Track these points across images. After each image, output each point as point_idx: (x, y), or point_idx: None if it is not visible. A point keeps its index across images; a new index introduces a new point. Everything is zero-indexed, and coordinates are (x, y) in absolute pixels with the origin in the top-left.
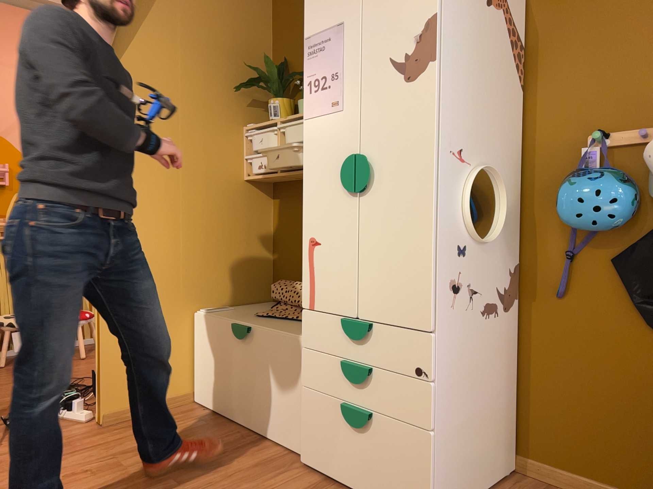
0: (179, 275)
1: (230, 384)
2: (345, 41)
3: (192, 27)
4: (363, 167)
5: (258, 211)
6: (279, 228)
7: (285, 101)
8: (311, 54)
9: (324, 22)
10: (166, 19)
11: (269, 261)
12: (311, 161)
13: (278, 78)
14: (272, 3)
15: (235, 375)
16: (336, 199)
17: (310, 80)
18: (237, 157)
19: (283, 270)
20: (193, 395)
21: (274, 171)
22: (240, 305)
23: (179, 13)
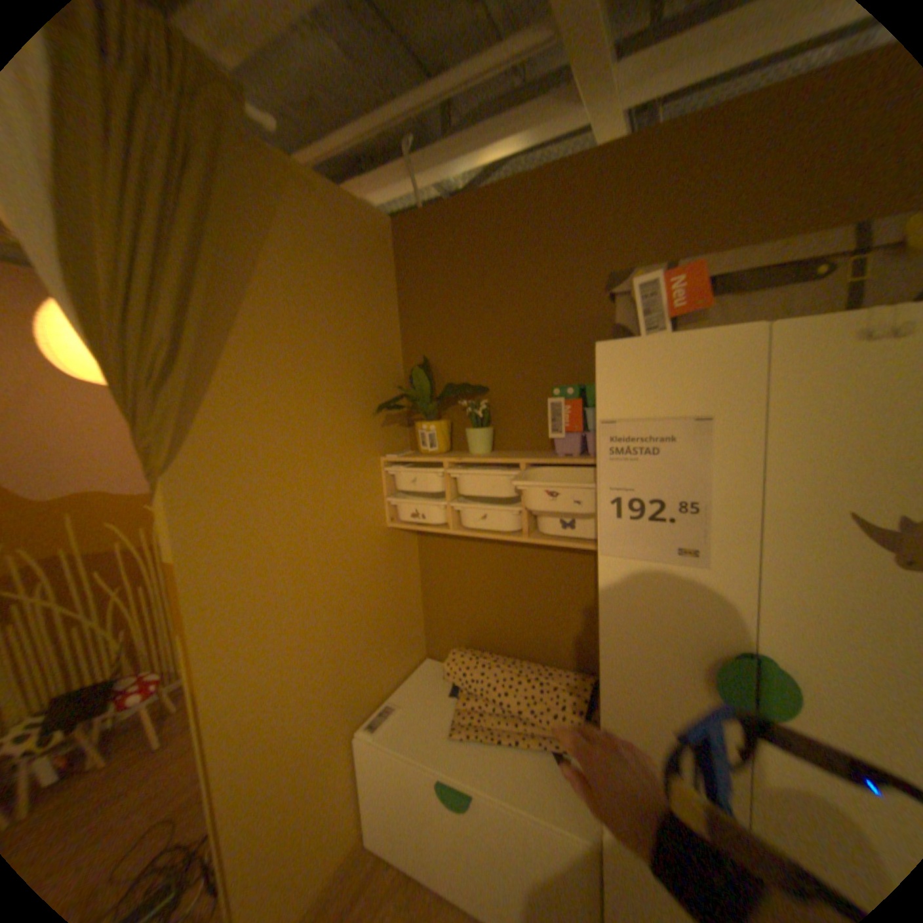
0: (329, 701)
1: (436, 852)
2: (716, 451)
3: (303, 330)
4: (780, 689)
5: (405, 558)
6: (433, 572)
7: (442, 426)
8: (618, 451)
9: (653, 401)
10: (263, 323)
11: (420, 611)
12: (621, 625)
13: (430, 392)
14: (395, 275)
15: (445, 844)
16: (689, 705)
17: (618, 497)
18: (378, 501)
19: (442, 624)
20: (363, 838)
21: (441, 525)
22: (400, 688)
23: (282, 310)
